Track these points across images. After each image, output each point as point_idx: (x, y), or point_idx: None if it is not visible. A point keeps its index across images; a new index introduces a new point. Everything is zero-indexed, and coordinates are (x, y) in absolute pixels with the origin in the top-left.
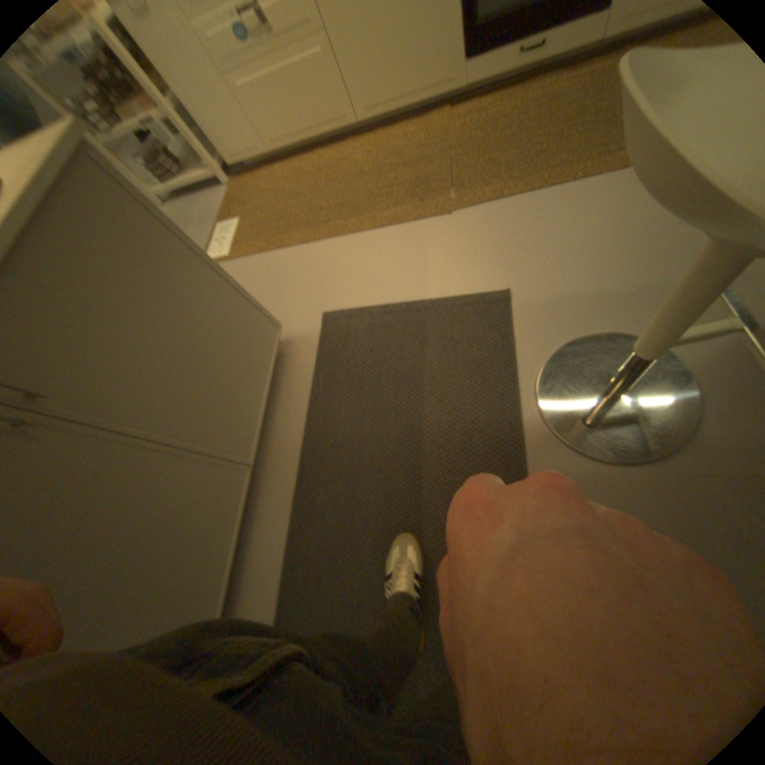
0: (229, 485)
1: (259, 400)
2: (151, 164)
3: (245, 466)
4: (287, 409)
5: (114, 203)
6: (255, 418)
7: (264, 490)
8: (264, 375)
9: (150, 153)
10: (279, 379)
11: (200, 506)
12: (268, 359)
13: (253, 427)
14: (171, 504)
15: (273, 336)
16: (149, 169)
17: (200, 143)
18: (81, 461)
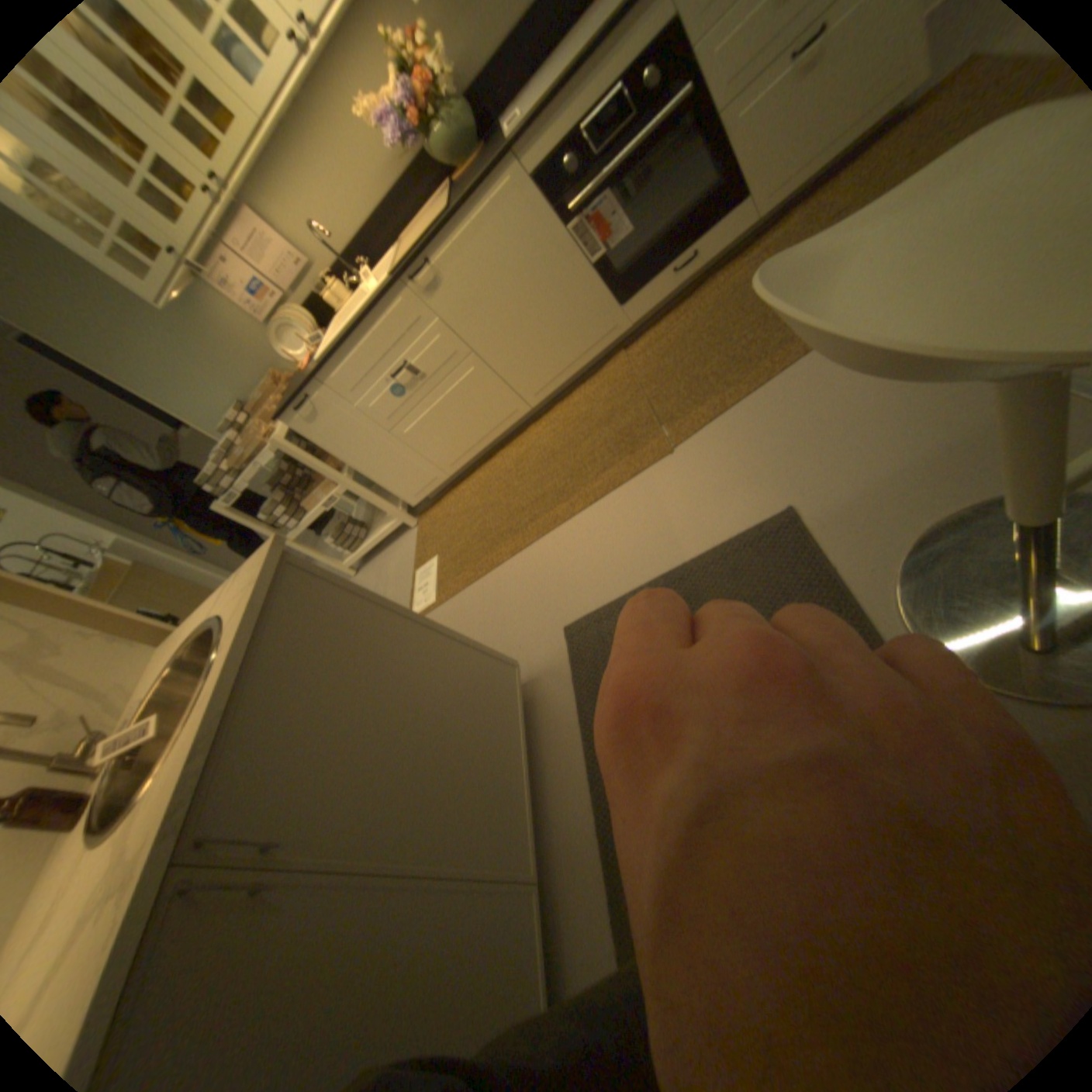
0: (514, 924)
1: (520, 776)
2: (343, 540)
3: (528, 885)
4: (561, 778)
5: (320, 597)
6: (522, 804)
7: (566, 922)
8: (517, 737)
9: (341, 529)
10: (537, 737)
11: (482, 970)
12: (516, 713)
13: (523, 819)
14: (443, 973)
15: (513, 681)
16: (342, 546)
17: (385, 499)
18: (327, 927)
